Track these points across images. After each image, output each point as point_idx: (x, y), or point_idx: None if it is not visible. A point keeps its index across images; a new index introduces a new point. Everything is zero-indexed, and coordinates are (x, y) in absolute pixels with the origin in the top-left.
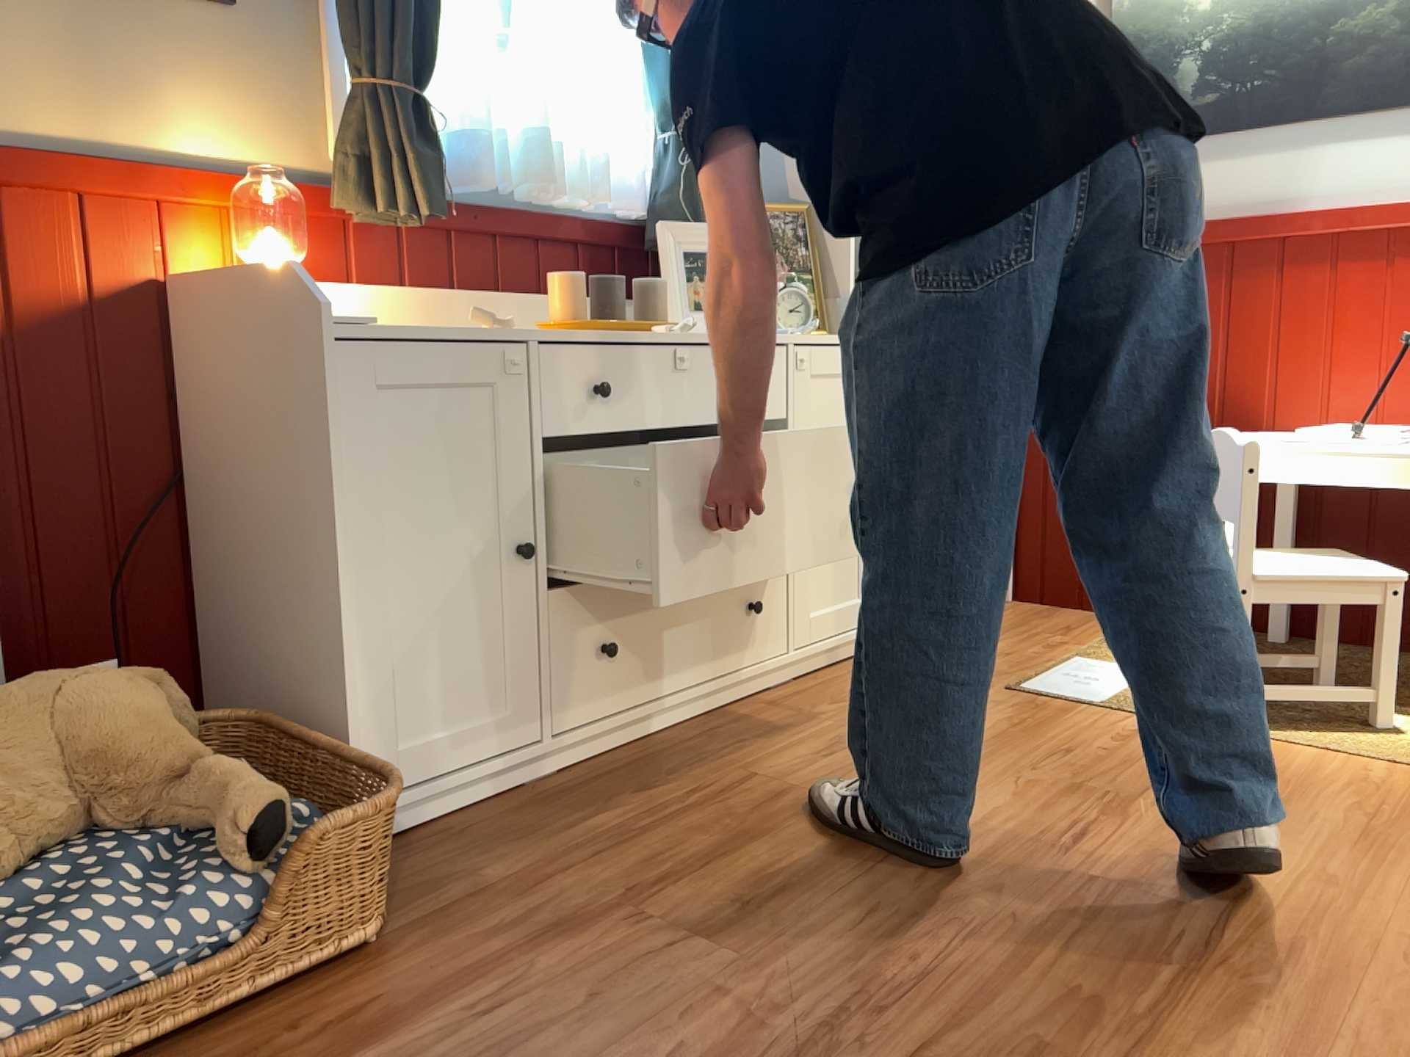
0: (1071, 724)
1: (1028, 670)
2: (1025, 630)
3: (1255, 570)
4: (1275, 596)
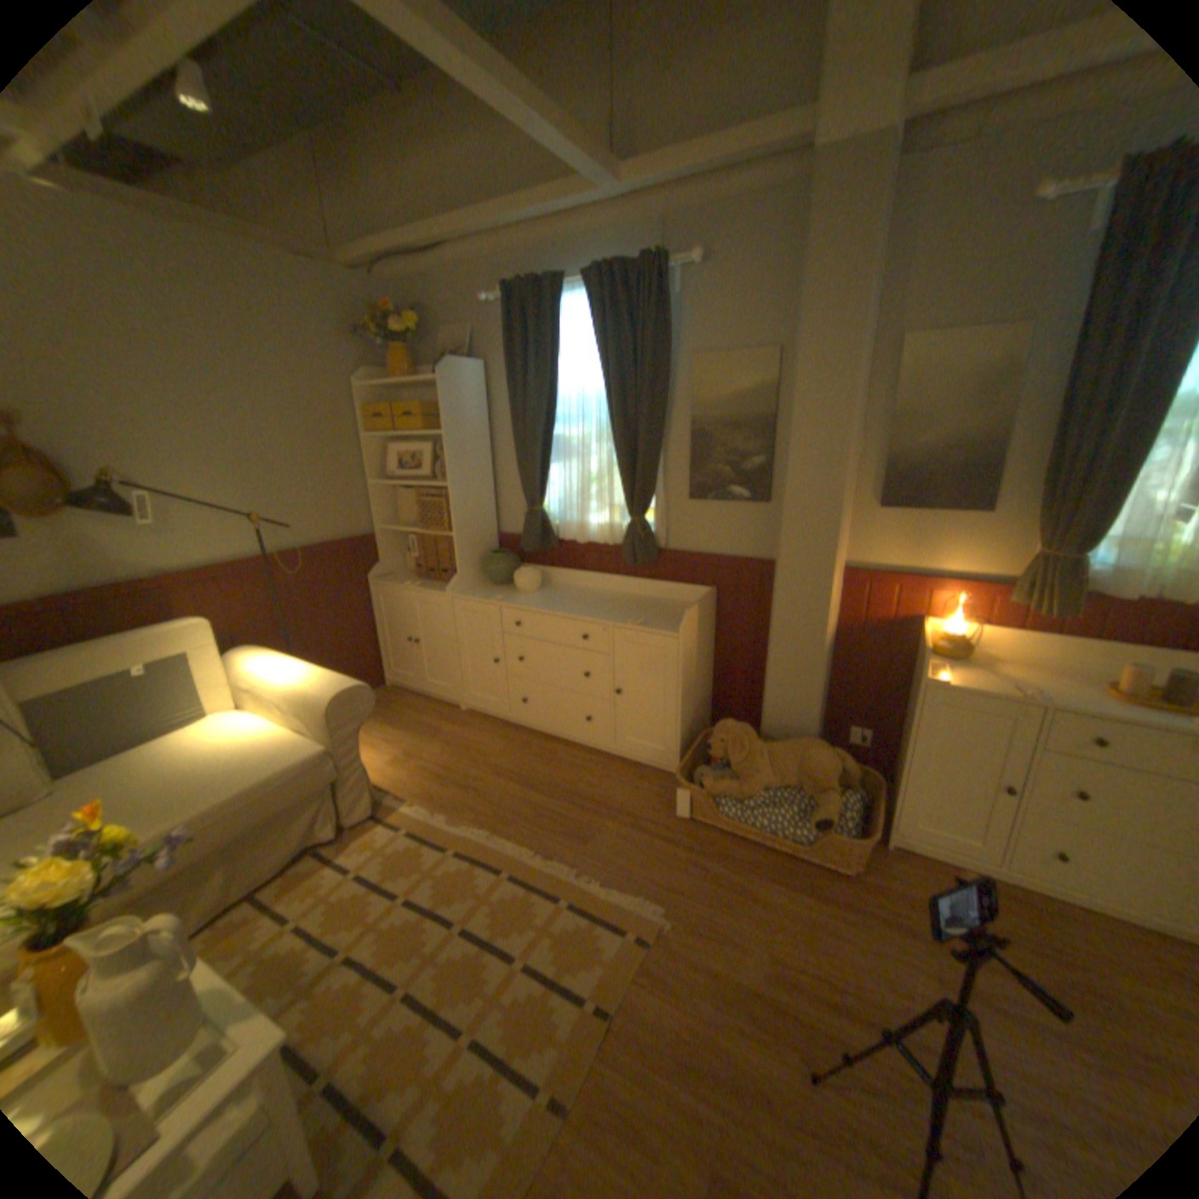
0: None
1: None
2: None
3: None
4: None
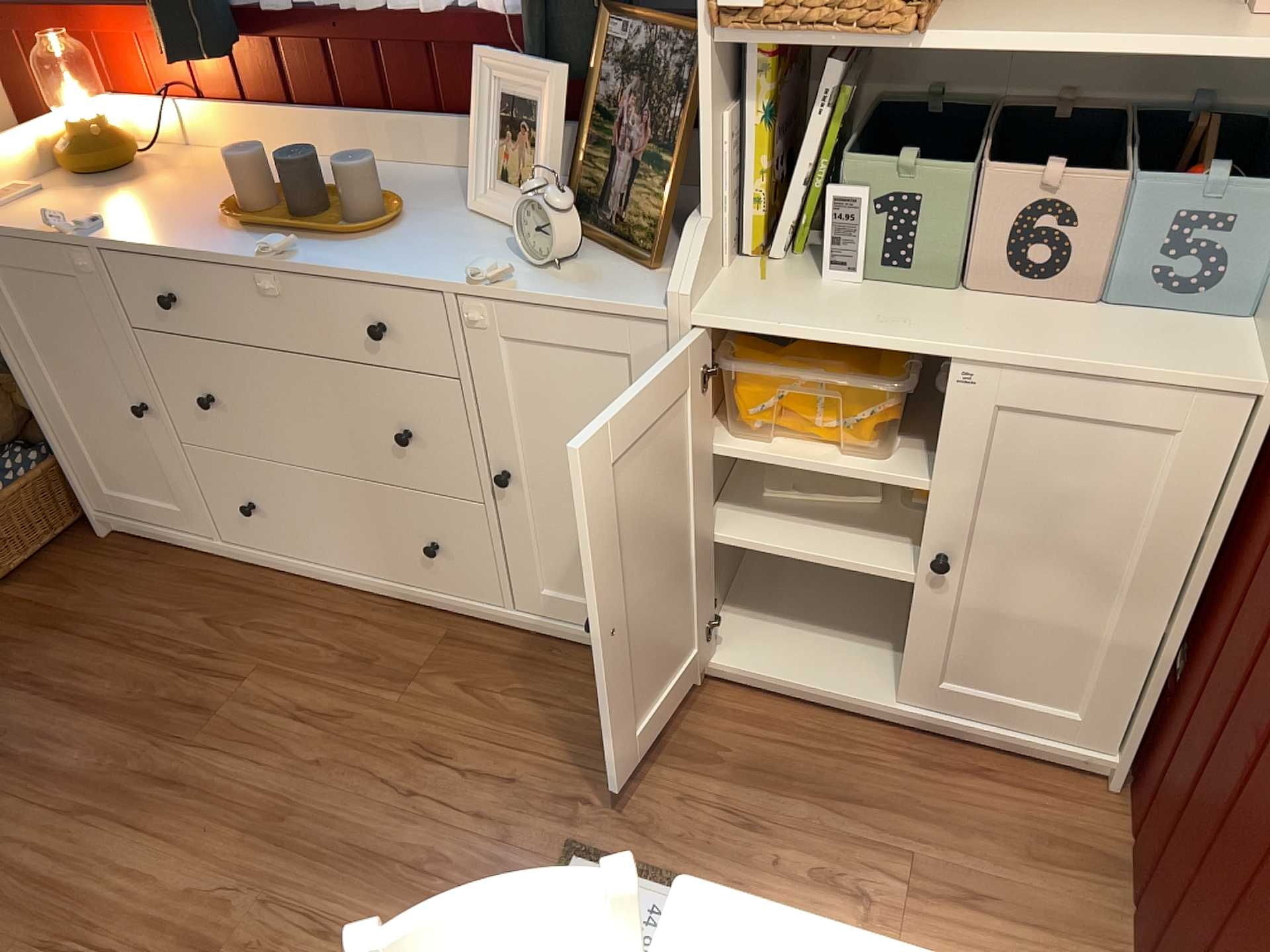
0: None
1: (674, 863)
2: (922, 836)
3: None
4: None
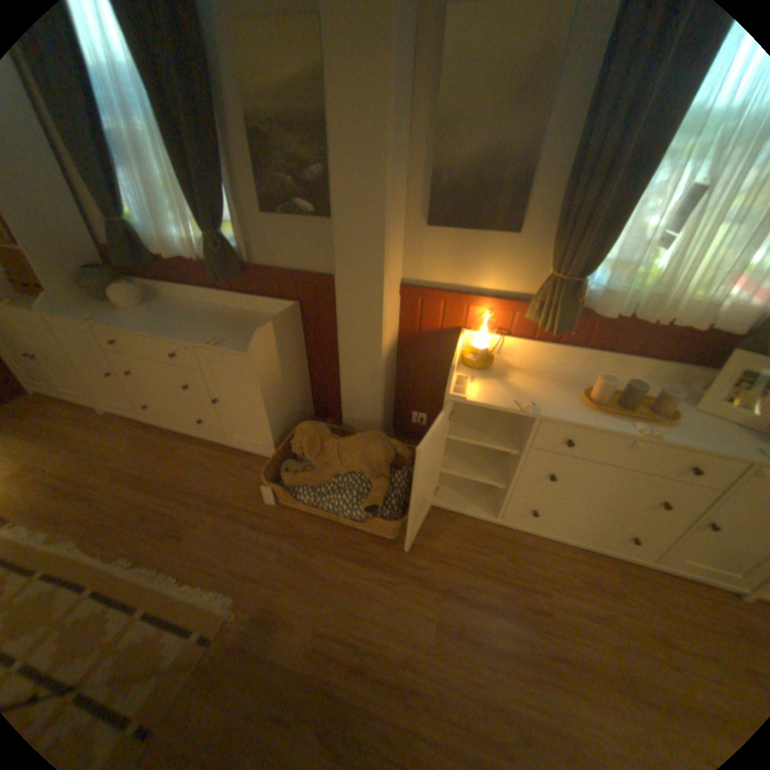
0: None
1: None
2: None
3: None
4: None
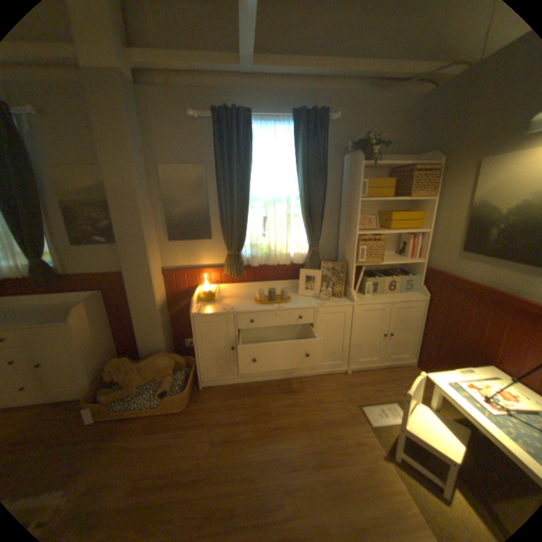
0: (354, 431)
1: (375, 402)
2: (401, 384)
3: (411, 428)
4: (413, 440)
